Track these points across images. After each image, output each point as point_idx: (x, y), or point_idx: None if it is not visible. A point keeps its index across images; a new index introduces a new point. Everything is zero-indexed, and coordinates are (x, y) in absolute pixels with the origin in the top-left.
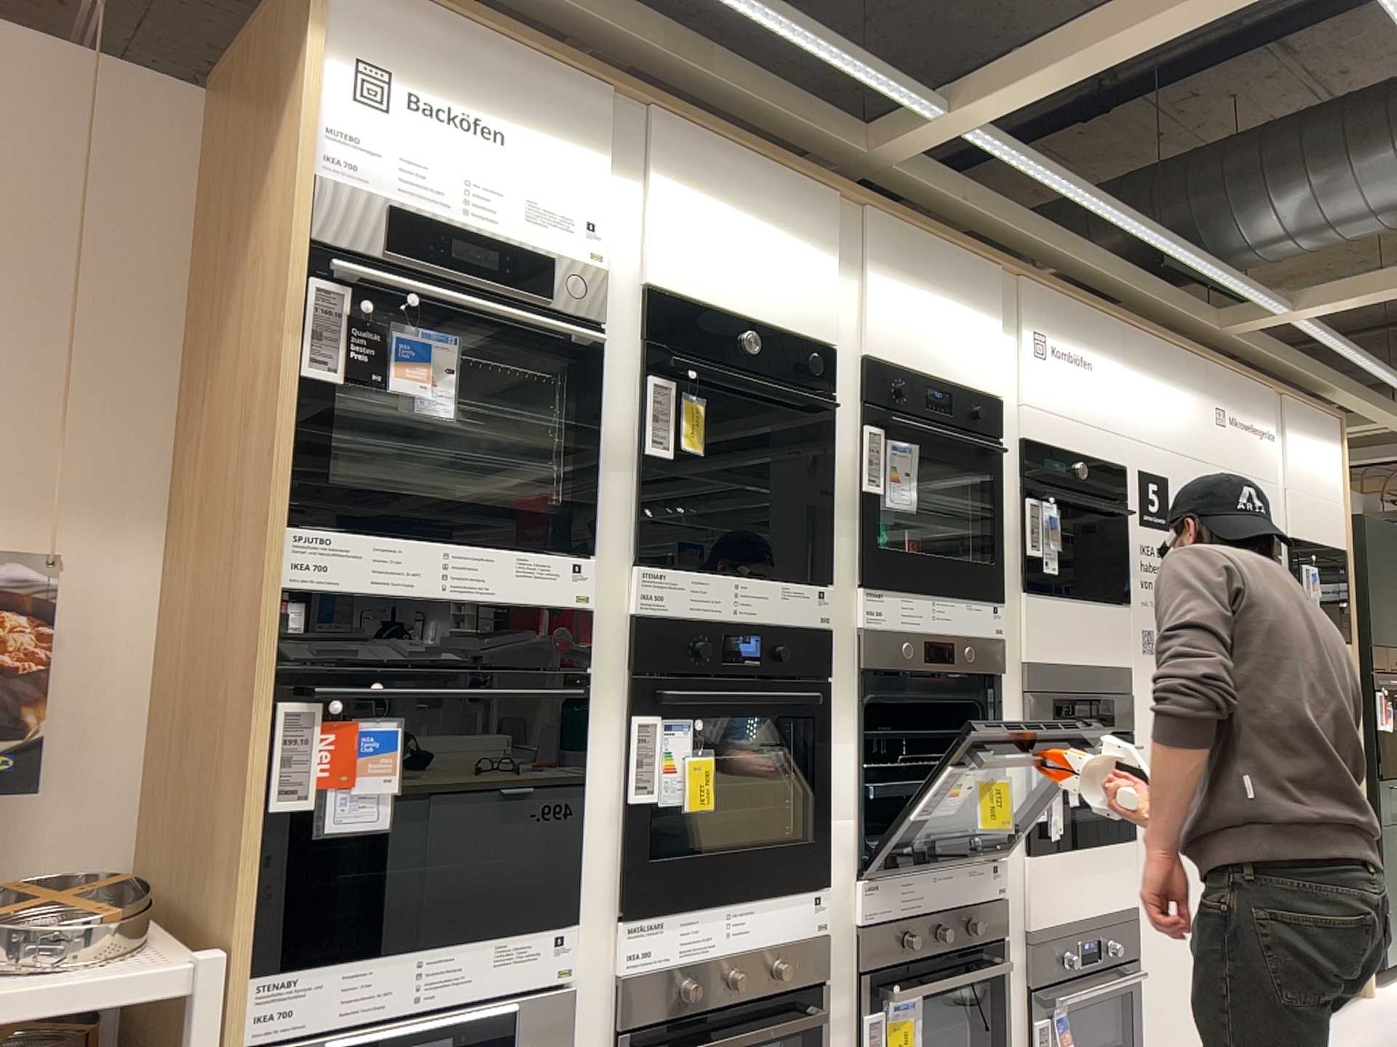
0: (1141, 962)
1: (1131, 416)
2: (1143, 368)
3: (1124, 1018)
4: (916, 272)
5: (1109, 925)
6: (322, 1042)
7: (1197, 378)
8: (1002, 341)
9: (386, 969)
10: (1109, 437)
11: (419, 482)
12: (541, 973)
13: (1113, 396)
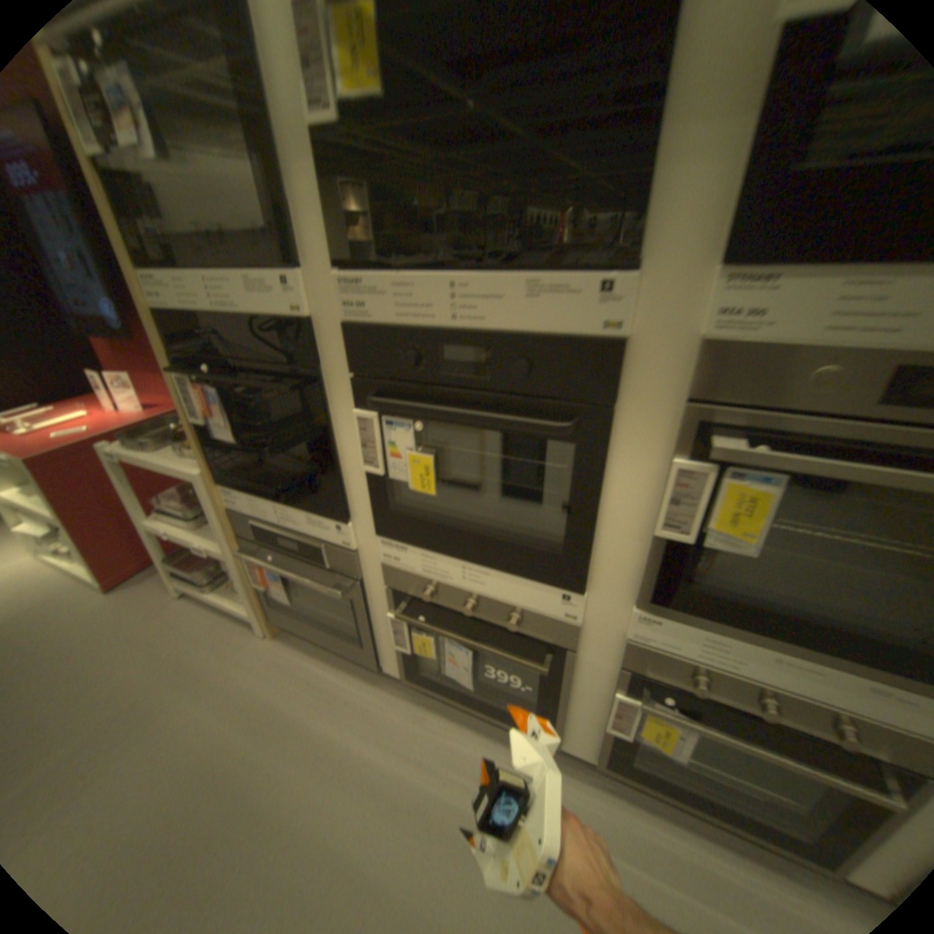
0: None
1: None
2: None
3: None
4: None
5: None
6: (246, 524)
7: None
8: None
9: (257, 507)
10: None
11: (192, 214)
12: (339, 543)
13: None
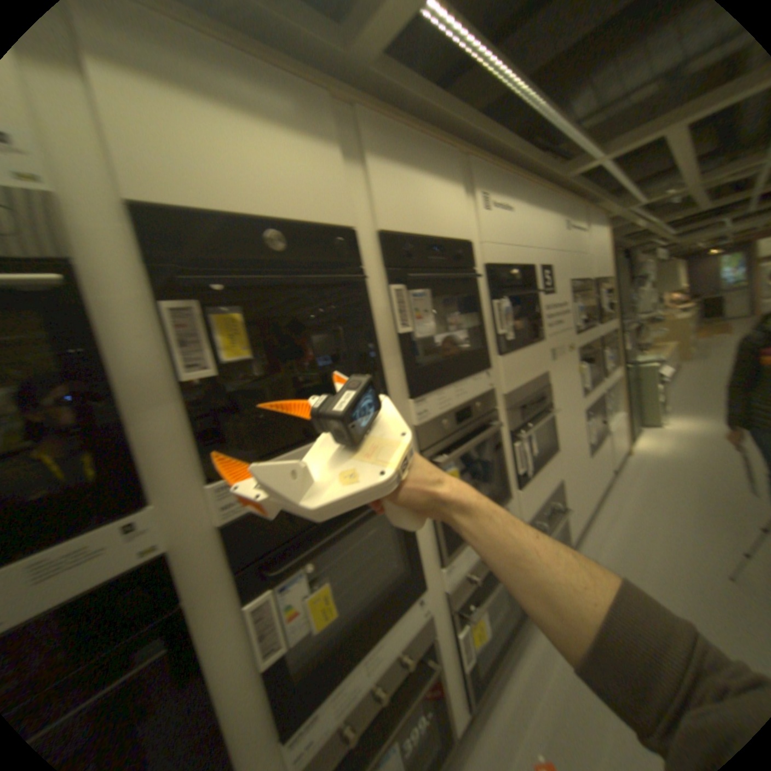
0: (573, 506)
1: (542, 233)
2: (544, 202)
3: (570, 534)
4: (412, 151)
5: (561, 500)
6: None
7: (566, 204)
8: (474, 198)
9: None
10: (534, 248)
11: None
12: None
13: (533, 223)
